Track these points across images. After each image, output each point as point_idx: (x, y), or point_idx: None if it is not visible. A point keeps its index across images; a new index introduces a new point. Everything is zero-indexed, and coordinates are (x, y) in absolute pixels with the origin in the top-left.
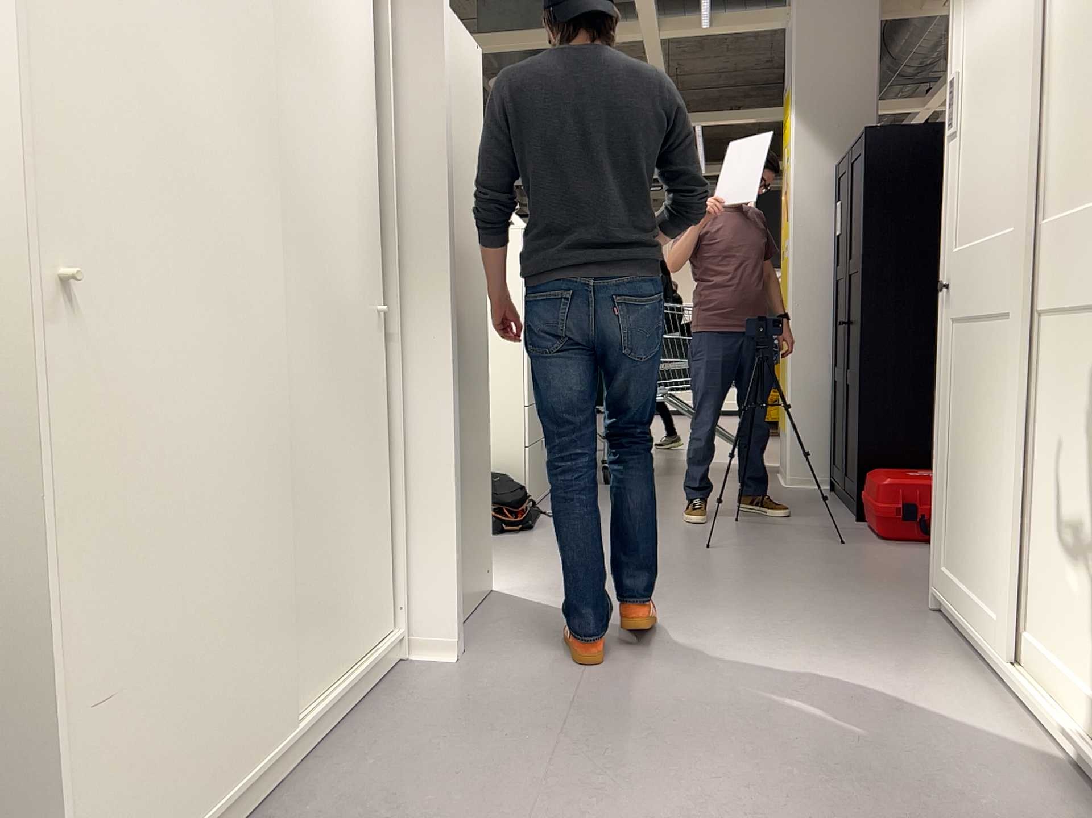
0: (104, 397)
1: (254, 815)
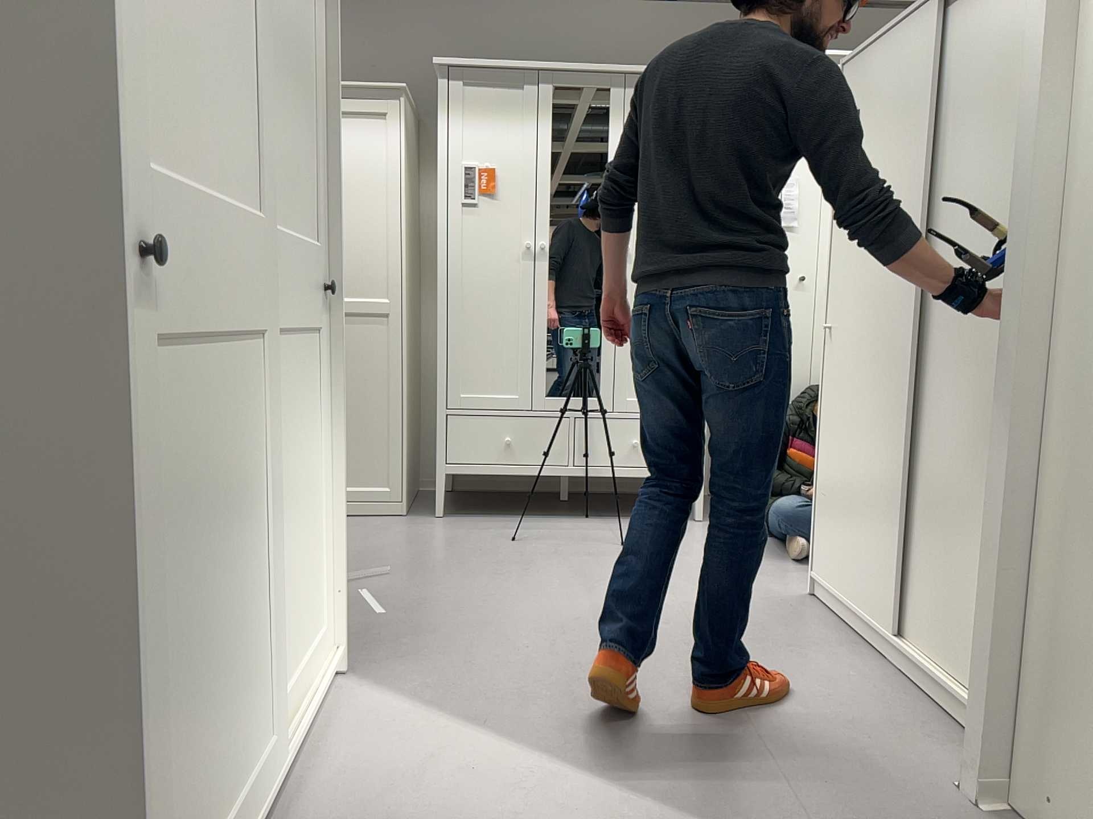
0: (825, 376)
1: (855, 635)
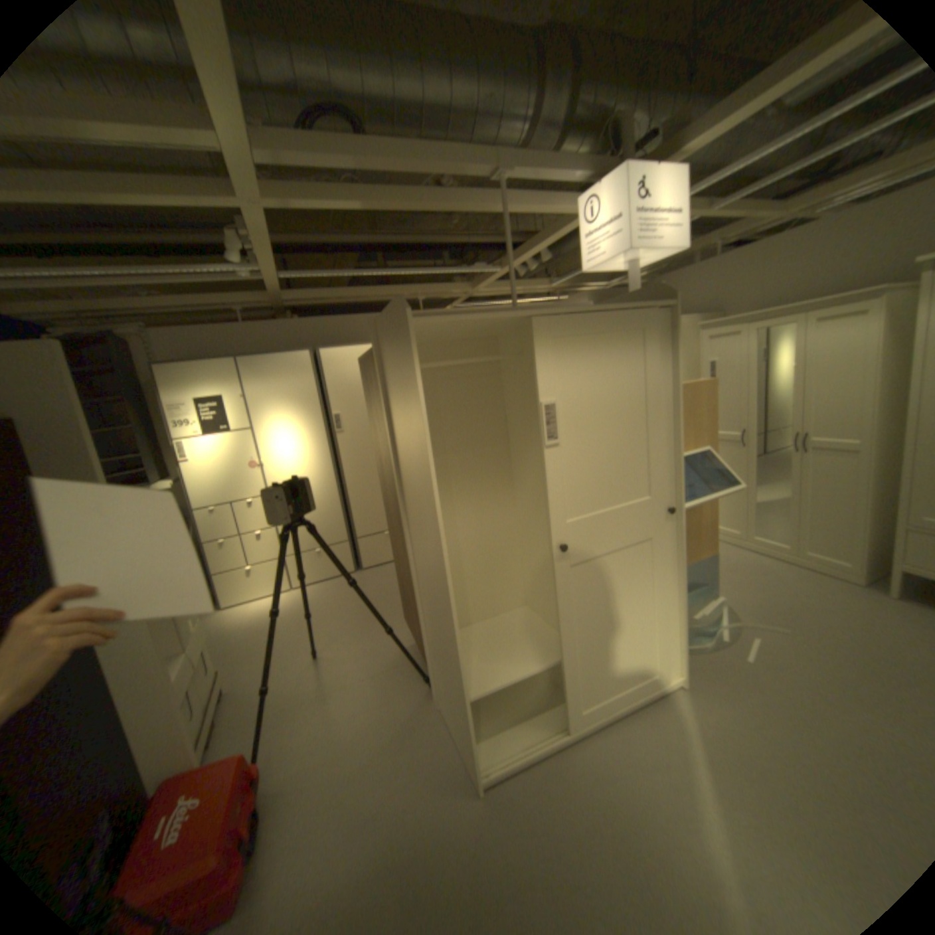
0: None
1: None
